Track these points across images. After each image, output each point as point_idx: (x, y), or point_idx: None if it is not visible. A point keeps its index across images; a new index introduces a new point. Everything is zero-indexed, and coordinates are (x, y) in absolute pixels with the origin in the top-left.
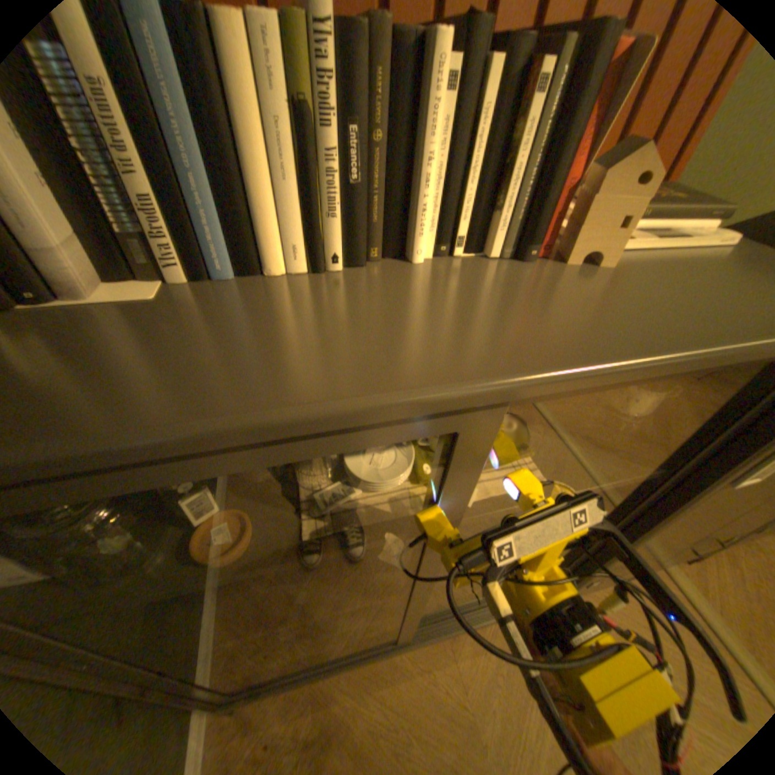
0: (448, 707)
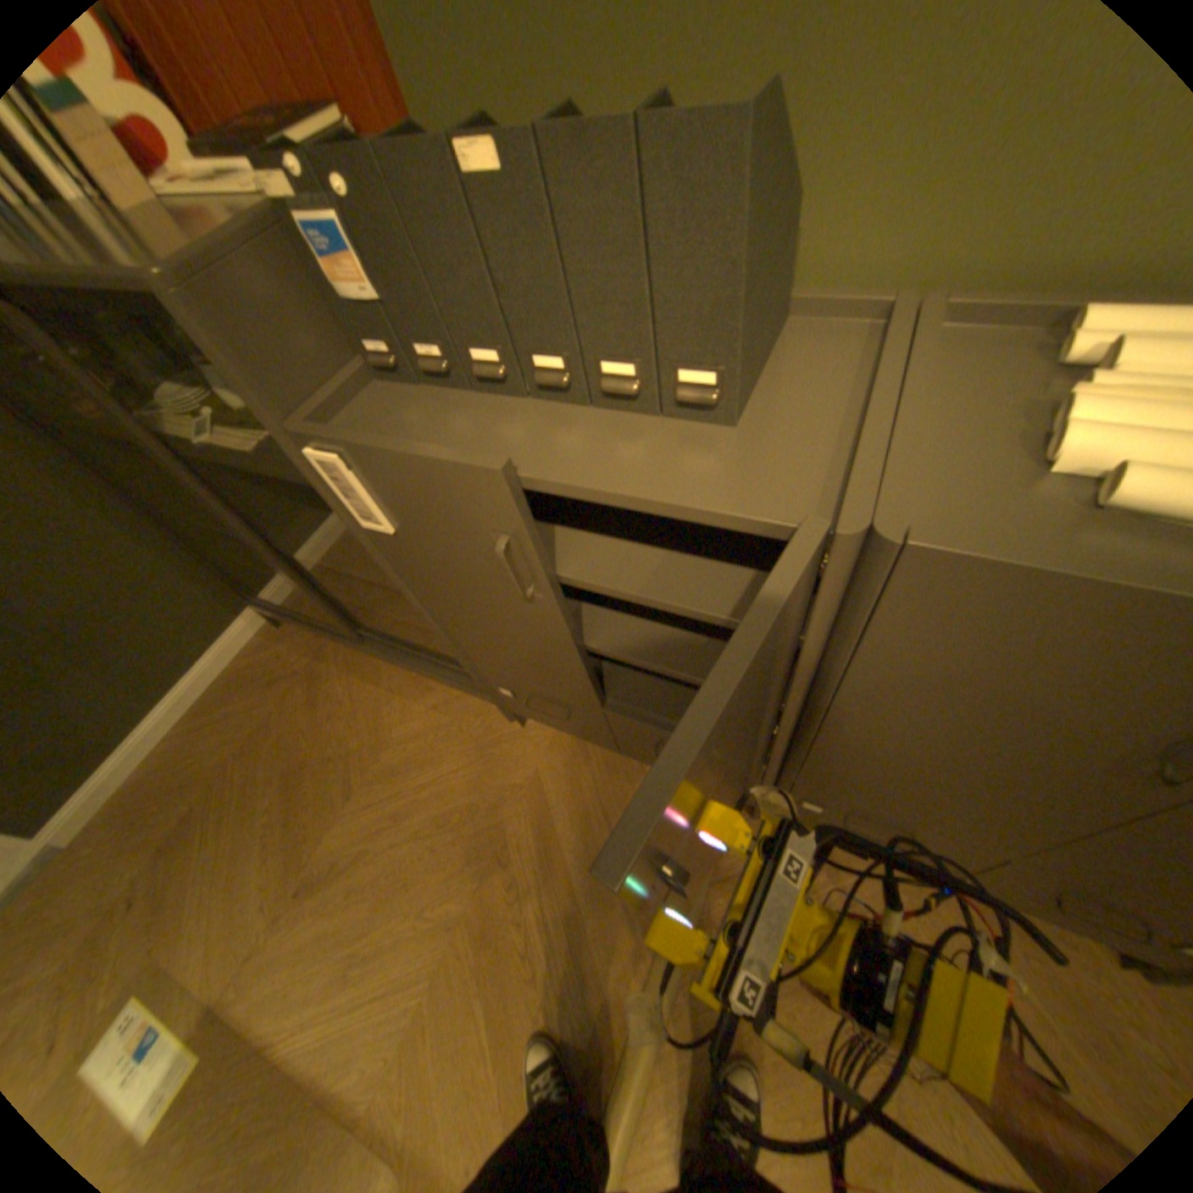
0: (381, 722)
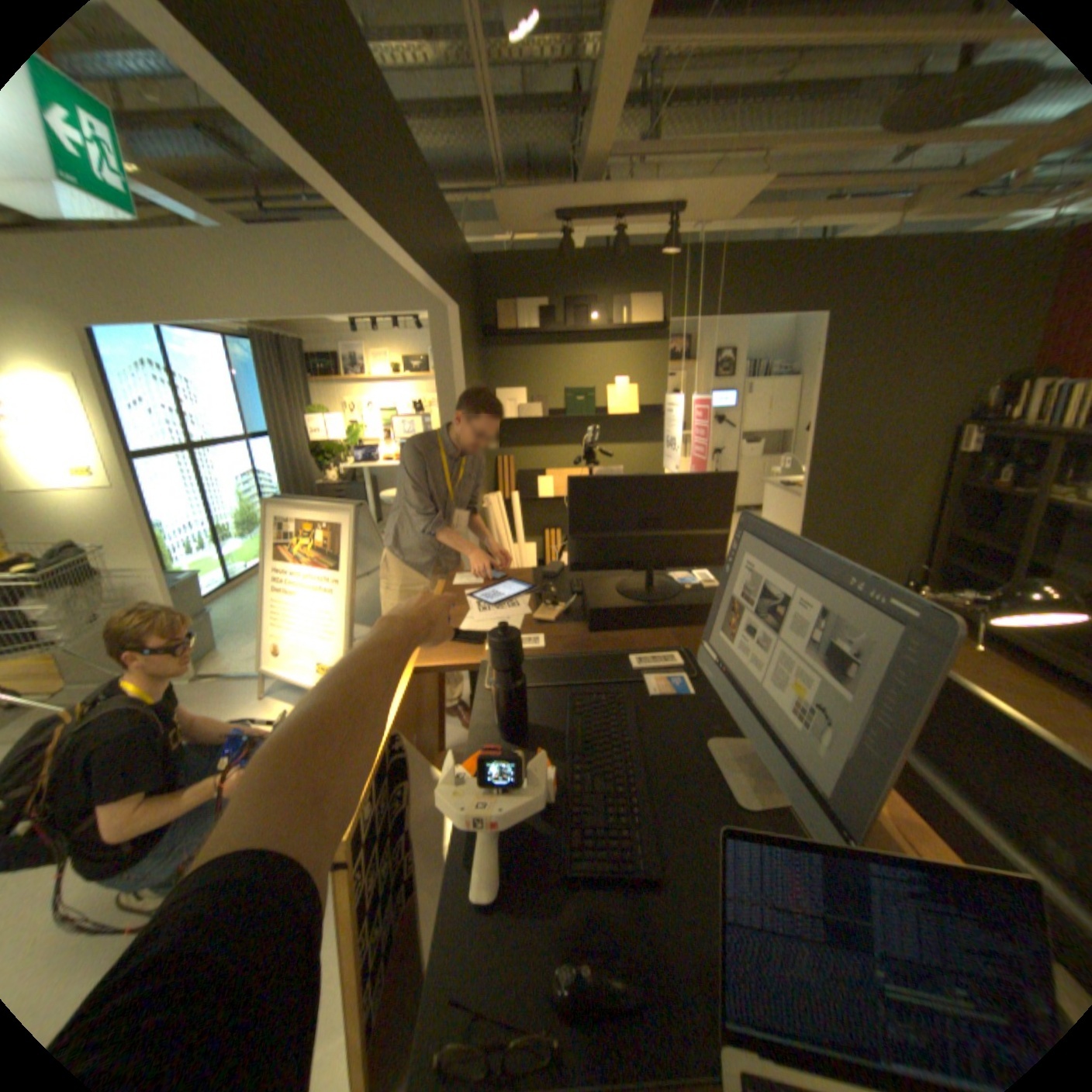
0: None
